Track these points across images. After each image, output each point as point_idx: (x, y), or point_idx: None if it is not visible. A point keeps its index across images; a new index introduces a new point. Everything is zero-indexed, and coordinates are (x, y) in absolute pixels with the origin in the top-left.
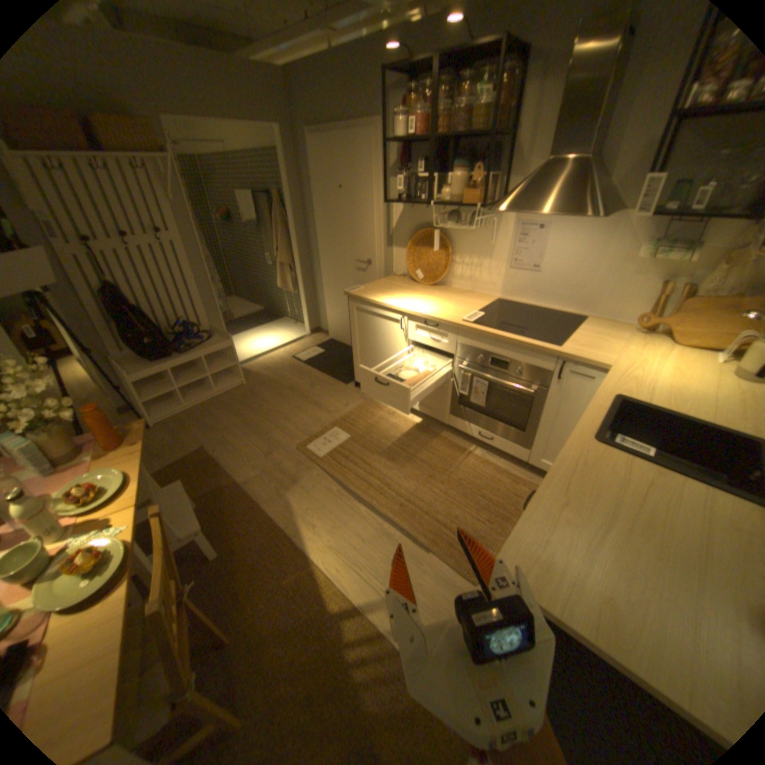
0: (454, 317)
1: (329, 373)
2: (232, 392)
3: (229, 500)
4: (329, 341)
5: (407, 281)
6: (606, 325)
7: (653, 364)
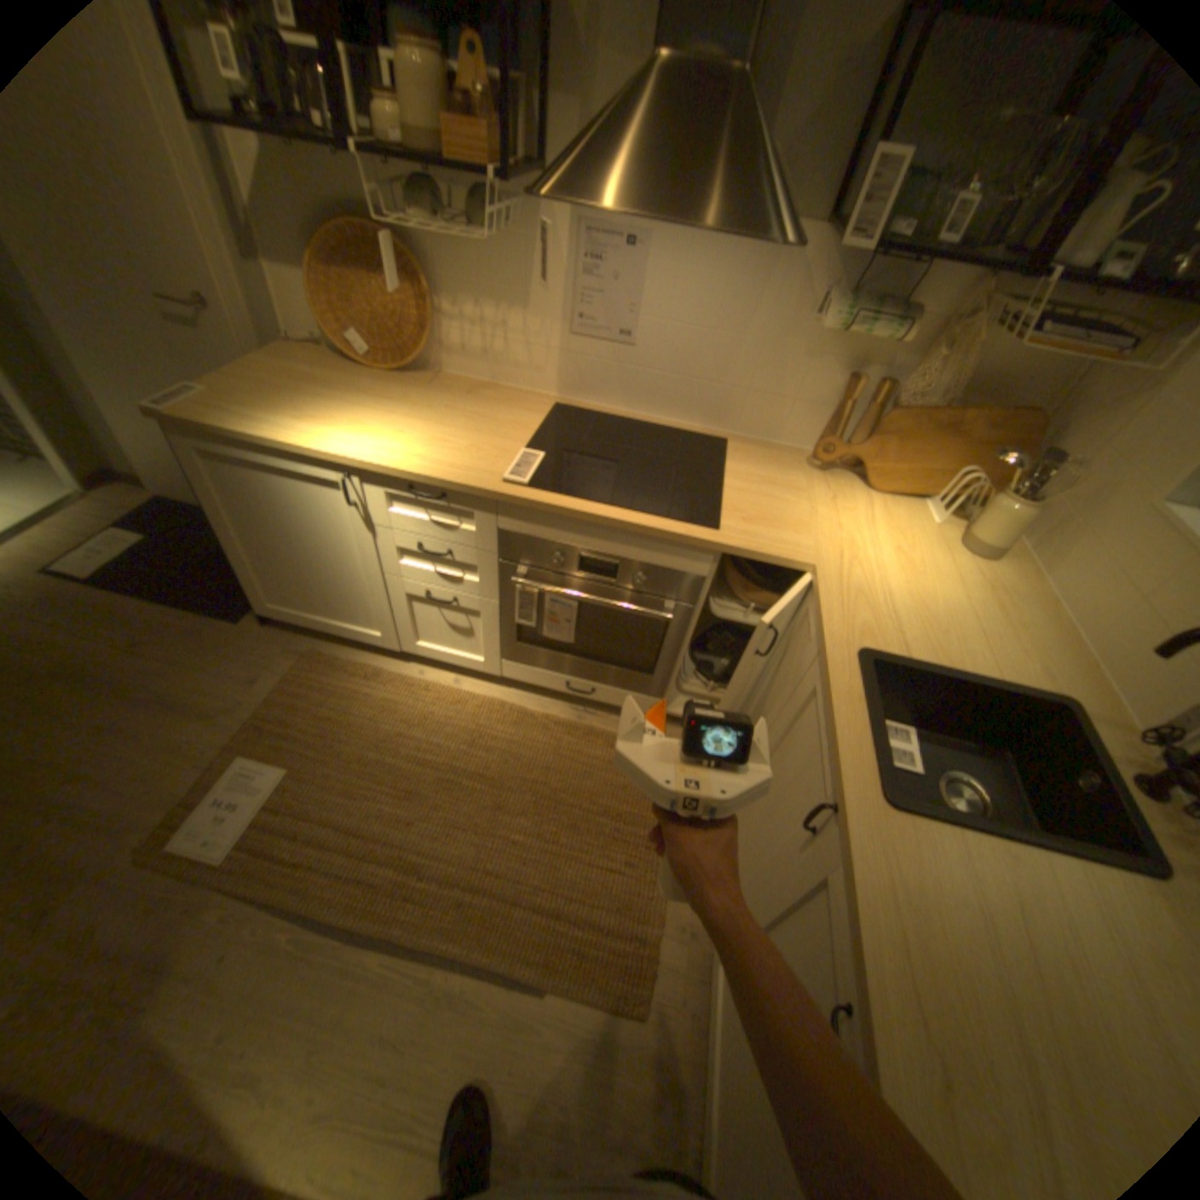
0: (481, 472)
1: (175, 603)
2: None
3: None
4: (148, 507)
5: (328, 360)
6: (761, 457)
7: (865, 547)
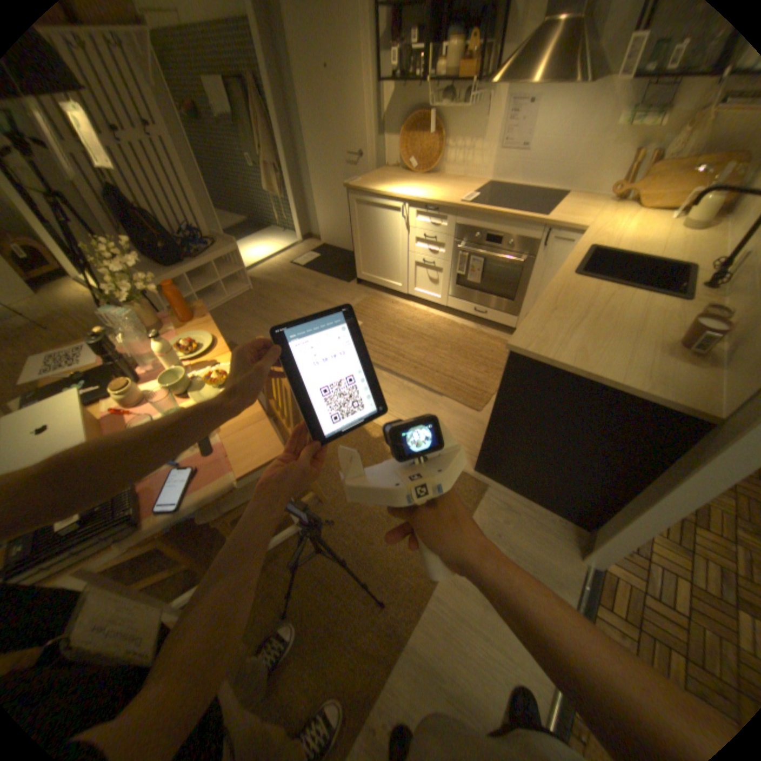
0: (452, 200)
1: (330, 275)
2: (242, 297)
3: None
4: (322, 247)
5: (401, 172)
6: (585, 198)
7: (621, 224)
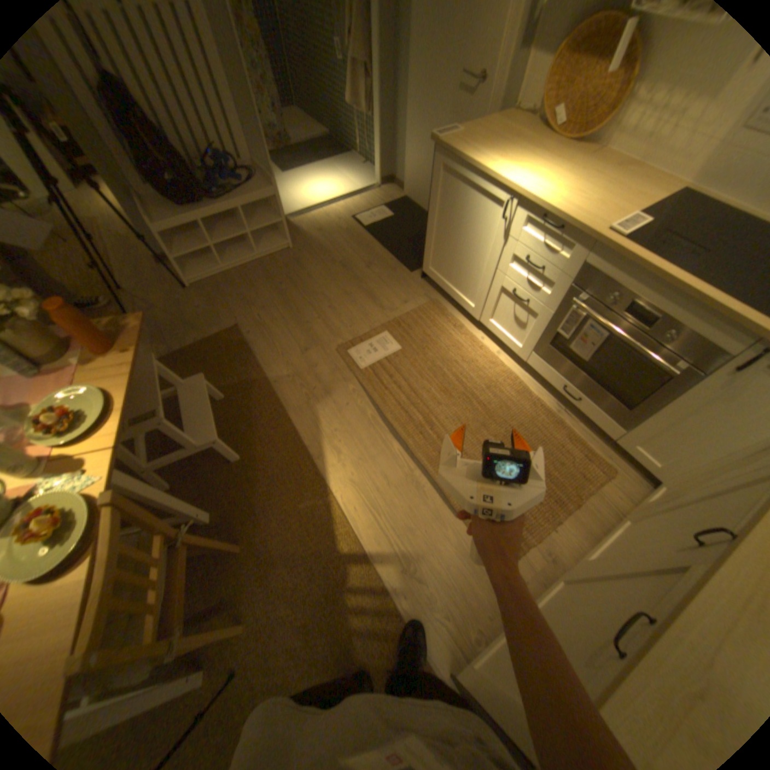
0: (597, 219)
1: (392, 252)
2: (276, 257)
3: (257, 399)
4: (401, 201)
5: (535, 126)
6: None
7: None
